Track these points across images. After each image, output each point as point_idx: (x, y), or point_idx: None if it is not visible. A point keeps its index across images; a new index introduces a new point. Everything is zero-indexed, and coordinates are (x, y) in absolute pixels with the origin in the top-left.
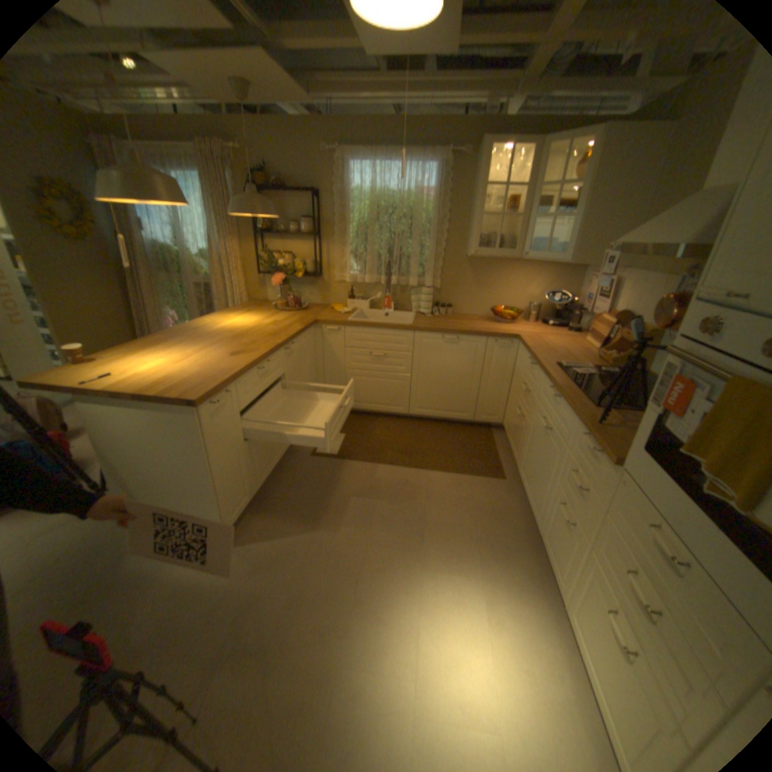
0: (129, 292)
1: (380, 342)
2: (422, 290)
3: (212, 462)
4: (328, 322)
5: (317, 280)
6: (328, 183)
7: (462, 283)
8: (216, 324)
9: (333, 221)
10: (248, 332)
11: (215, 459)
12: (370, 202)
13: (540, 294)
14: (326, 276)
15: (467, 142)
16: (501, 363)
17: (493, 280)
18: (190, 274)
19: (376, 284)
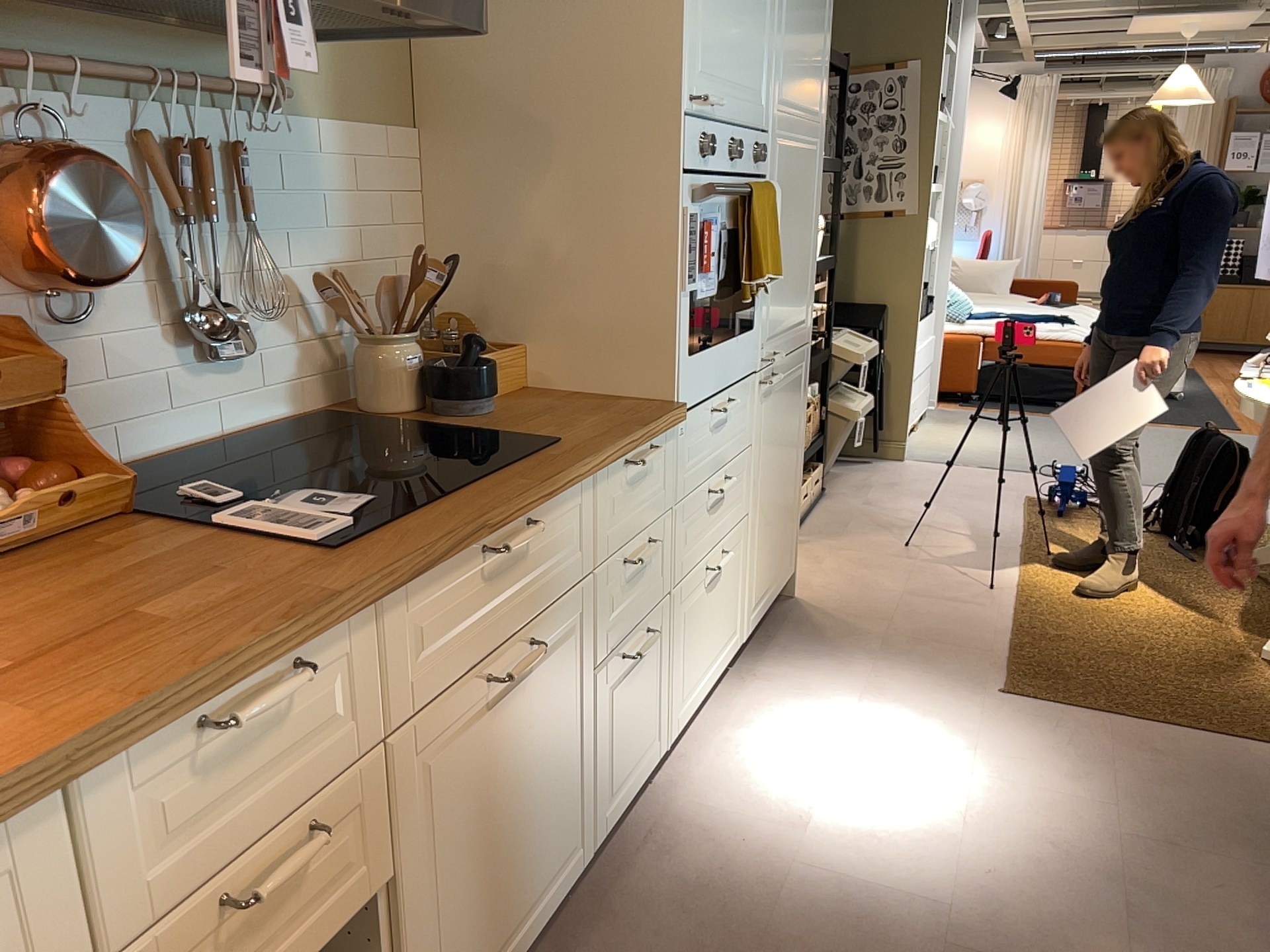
0: None
1: None
2: None
3: None
4: None
5: None
6: None
7: None
8: None
9: None
10: None
11: None
12: None
13: None
14: None
15: None
16: None
17: None
18: None
19: None
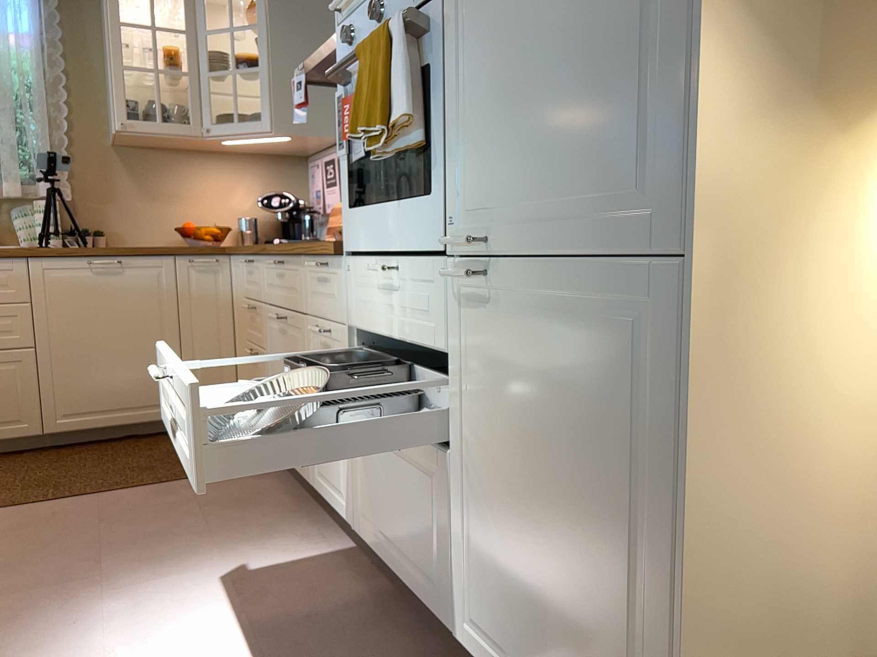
0: None
1: None
2: (36, 203)
3: None
4: None
5: None
6: None
7: (116, 193)
8: None
9: None
10: None
11: None
12: None
13: (252, 205)
14: None
15: None
16: (209, 299)
17: (170, 185)
18: None
19: None
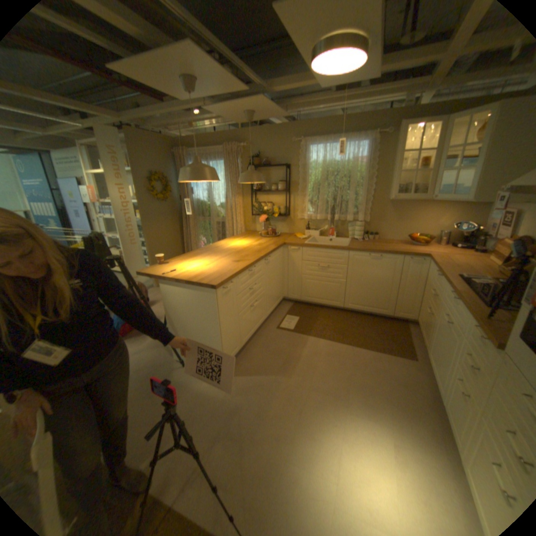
0: (183, 227)
1: (325, 257)
2: (356, 223)
3: (220, 322)
4: (291, 244)
5: (286, 218)
6: (296, 159)
7: (386, 218)
8: (227, 245)
9: (298, 182)
10: (244, 249)
11: (222, 321)
12: (322, 168)
13: (450, 224)
14: (292, 215)
15: (390, 125)
16: (416, 274)
17: (410, 215)
18: (215, 216)
19: (324, 220)
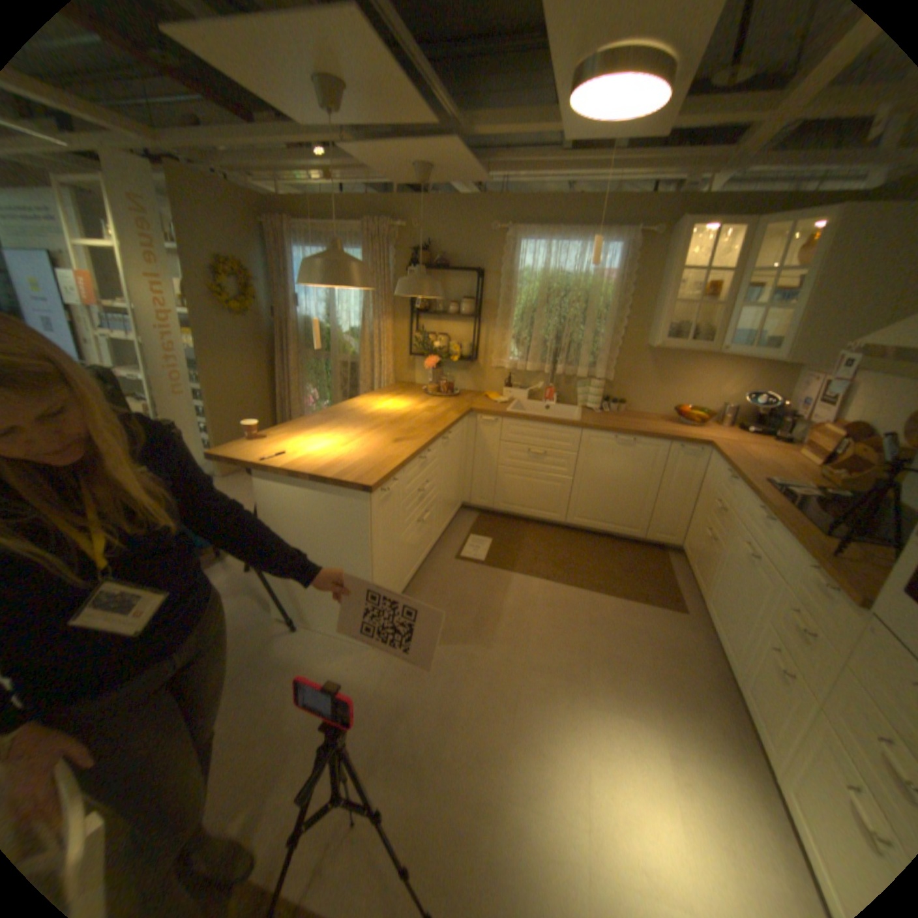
0: (276, 367)
1: (541, 438)
2: (593, 382)
3: (374, 552)
4: (484, 411)
5: (472, 364)
6: (496, 262)
7: (641, 377)
8: (369, 406)
9: (496, 302)
10: (404, 417)
11: (376, 549)
12: (541, 283)
13: (739, 394)
14: (482, 360)
15: (660, 221)
16: (687, 473)
17: (679, 374)
18: (339, 352)
19: (538, 372)
